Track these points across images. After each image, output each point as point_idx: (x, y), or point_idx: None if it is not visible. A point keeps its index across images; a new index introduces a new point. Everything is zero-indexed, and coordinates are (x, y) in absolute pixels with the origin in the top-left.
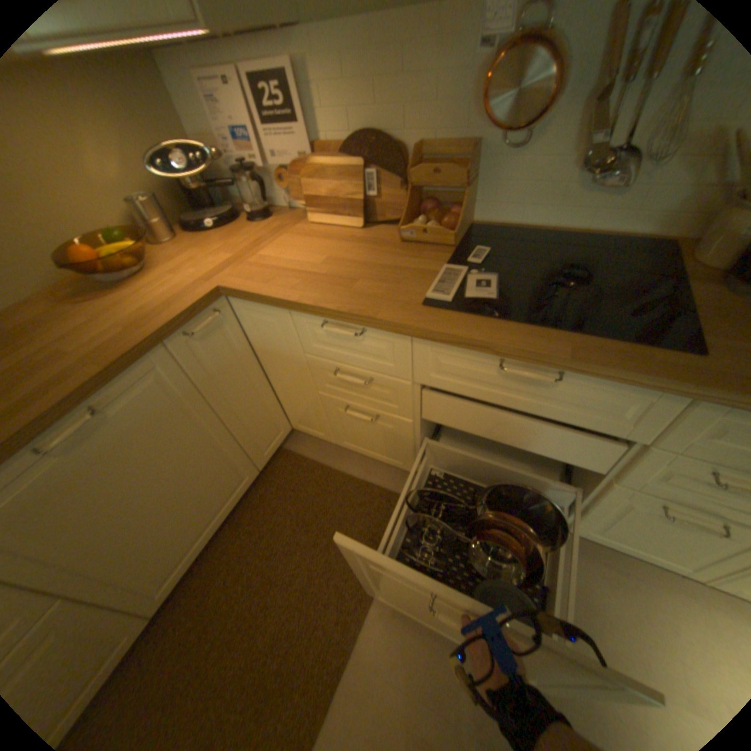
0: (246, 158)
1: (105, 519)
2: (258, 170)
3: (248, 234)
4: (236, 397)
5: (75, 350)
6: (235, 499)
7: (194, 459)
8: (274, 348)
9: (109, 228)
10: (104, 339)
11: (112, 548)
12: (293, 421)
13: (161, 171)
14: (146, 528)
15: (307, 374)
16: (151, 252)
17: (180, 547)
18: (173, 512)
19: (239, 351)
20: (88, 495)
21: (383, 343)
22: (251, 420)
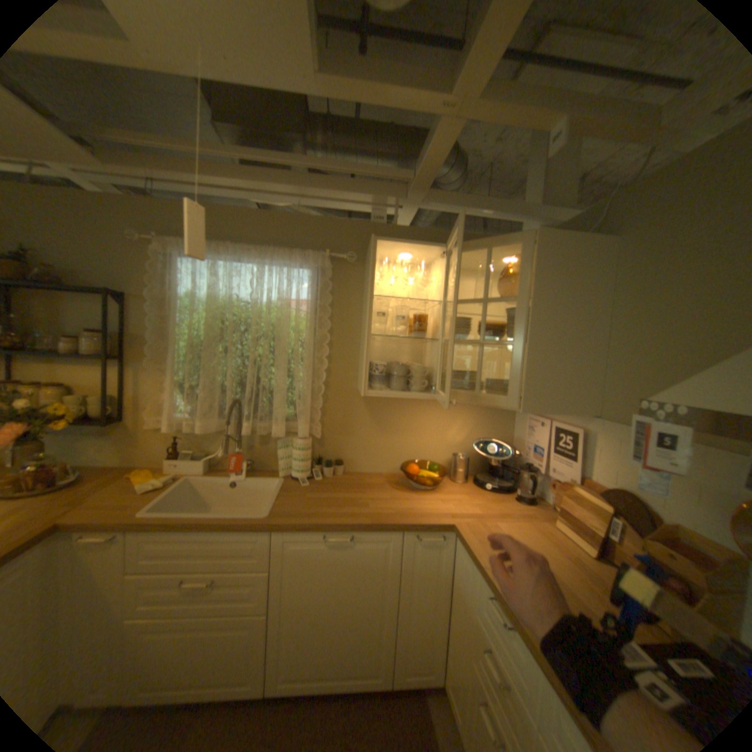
0: (537, 465)
1: (309, 598)
2: (544, 475)
3: (505, 509)
4: (418, 606)
5: (371, 509)
6: (360, 688)
7: (365, 618)
8: (463, 594)
9: (434, 464)
10: (384, 512)
11: (296, 620)
12: (447, 680)
13: (484, 449)
14: (313, 629)
15: (472, 638)
16: (445, 485)
17: (311, 670)
18: (329, 639)
19: (442, 575)
20: (316, 577)
21: (525, 658)
22: (416, 636)
